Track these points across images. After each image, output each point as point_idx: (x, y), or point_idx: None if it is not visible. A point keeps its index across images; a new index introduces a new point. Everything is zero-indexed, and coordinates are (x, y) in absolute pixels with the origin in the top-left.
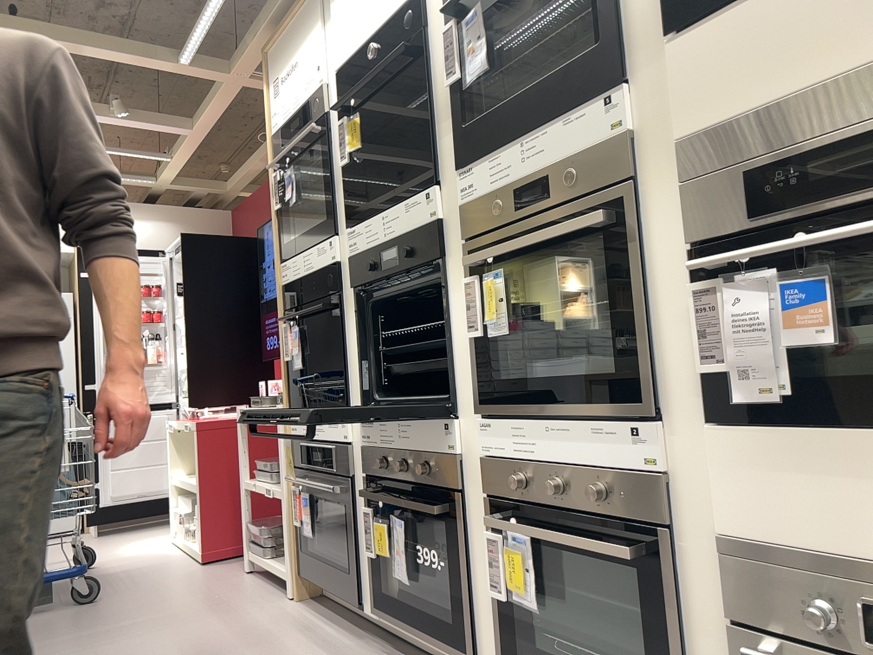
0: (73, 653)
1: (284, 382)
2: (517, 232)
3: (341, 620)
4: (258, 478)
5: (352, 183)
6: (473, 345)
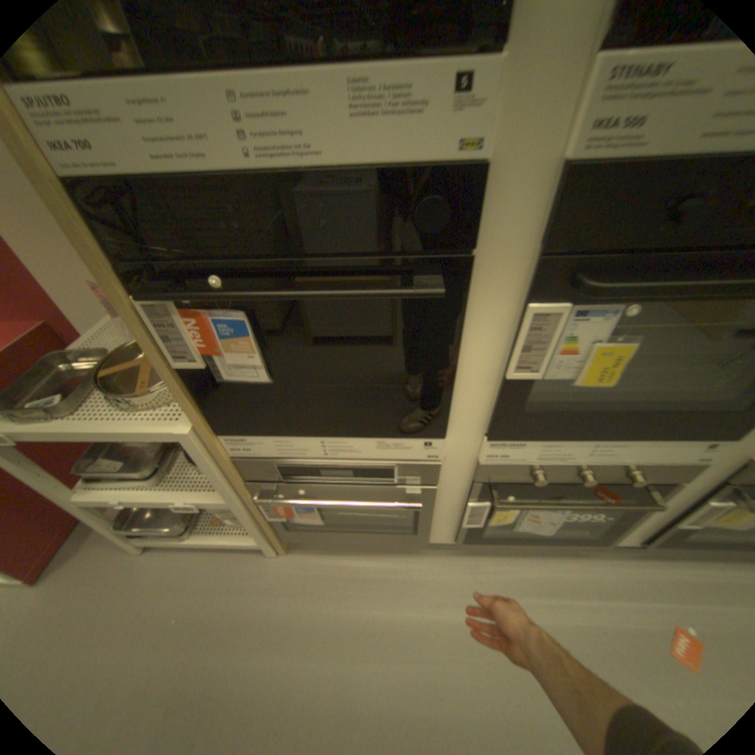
0: None
1: (186, 397)
2: None
3: (370, 546)
4: (92, 485)
5: None
6: None
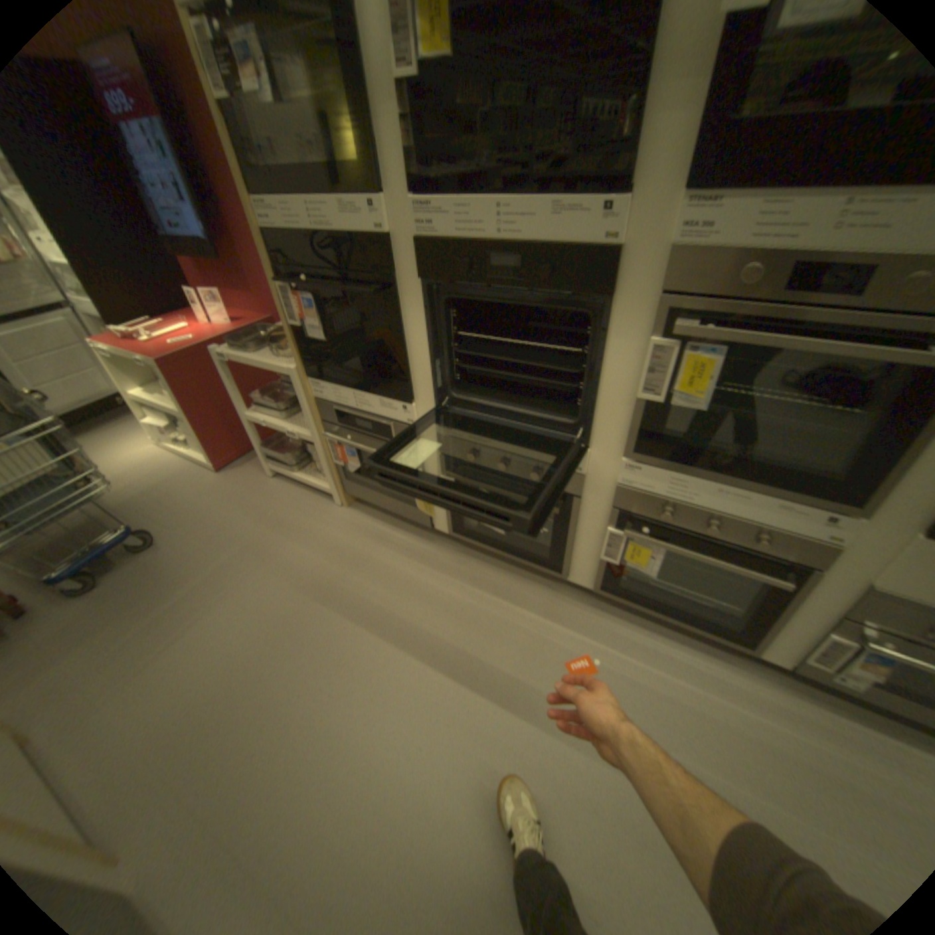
0: (198, 620)
1: (294, 347)
2: (770, 317)
3: (401, 524)
4: (258, 411)
5: (419, 119)
6: (636, 401)
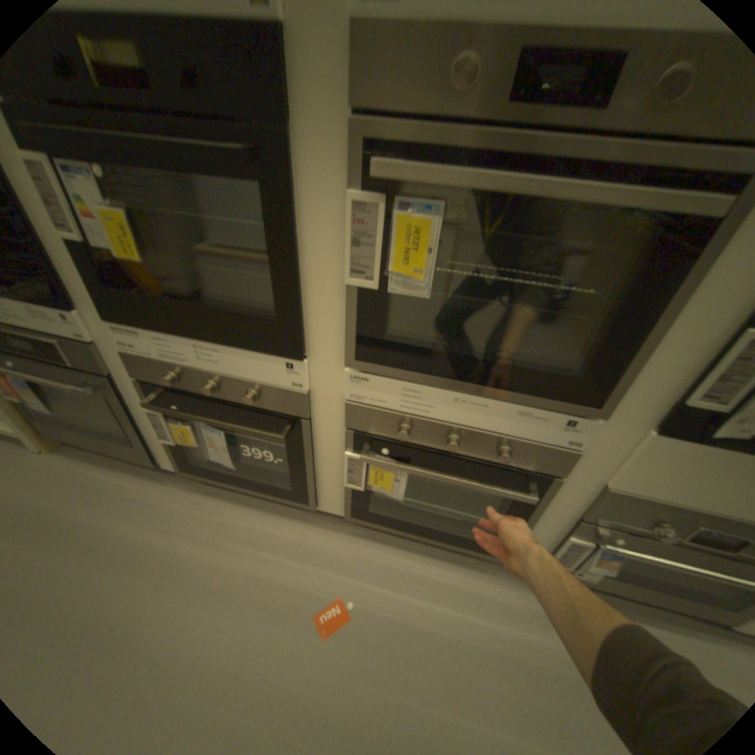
0: None
1: None
2: (495, 151)
3: (125, 466)
4: None
5: None
6: (348, 290)
